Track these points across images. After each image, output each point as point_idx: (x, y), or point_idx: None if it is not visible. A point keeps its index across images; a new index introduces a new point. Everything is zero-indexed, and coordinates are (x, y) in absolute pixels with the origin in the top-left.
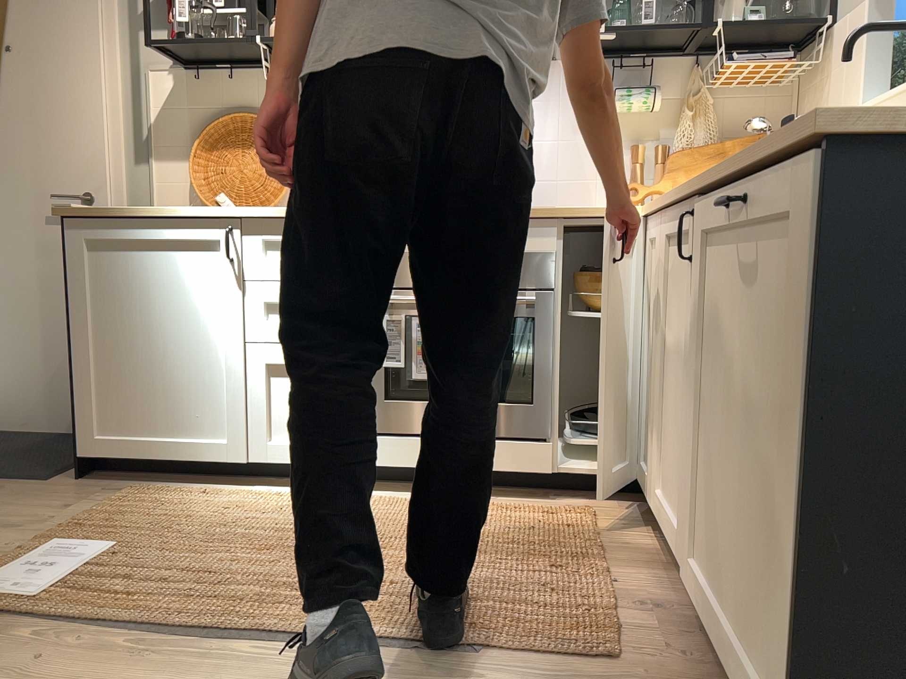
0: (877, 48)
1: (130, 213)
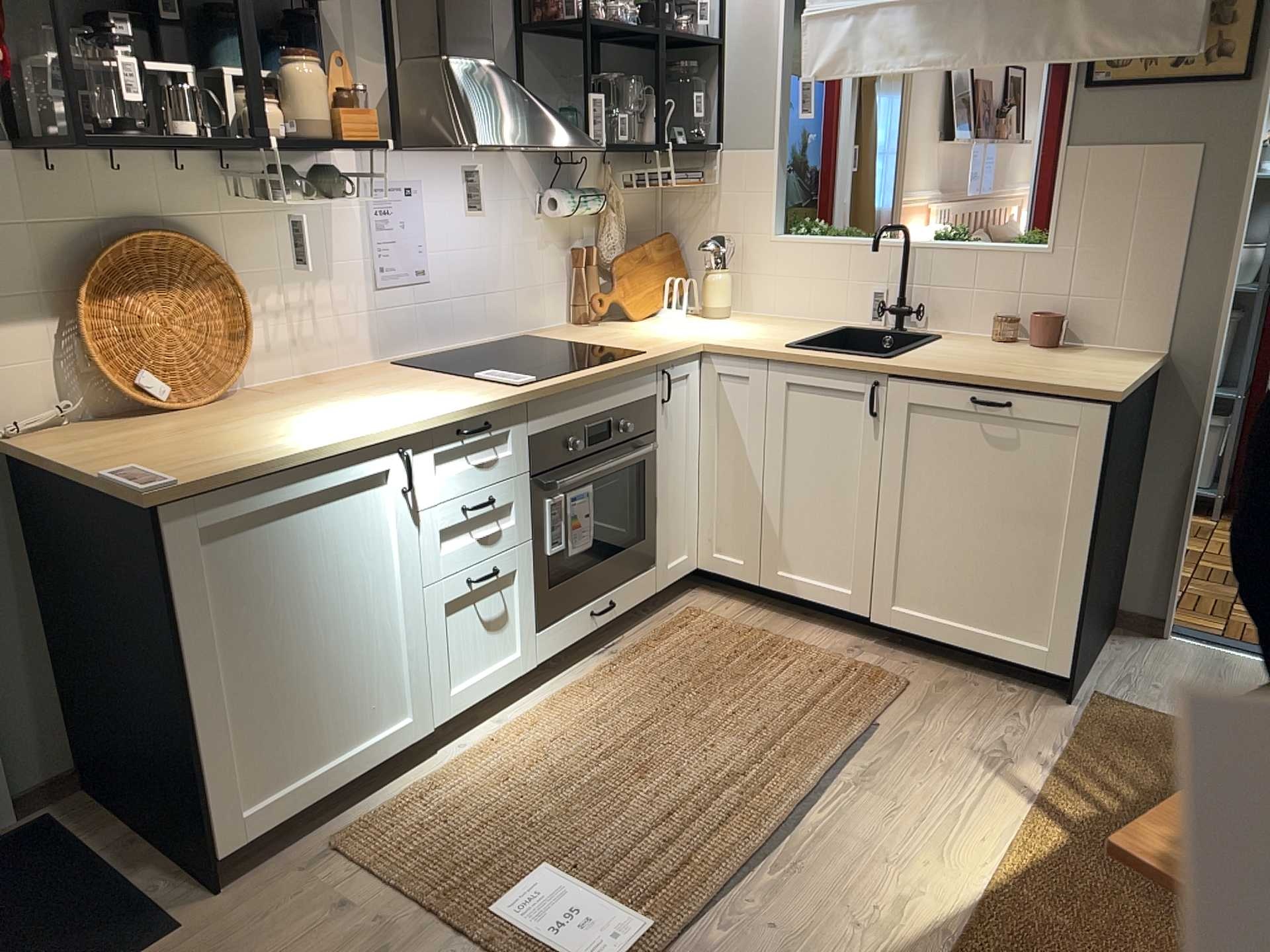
0: (782, 189)
1: (275, 467)
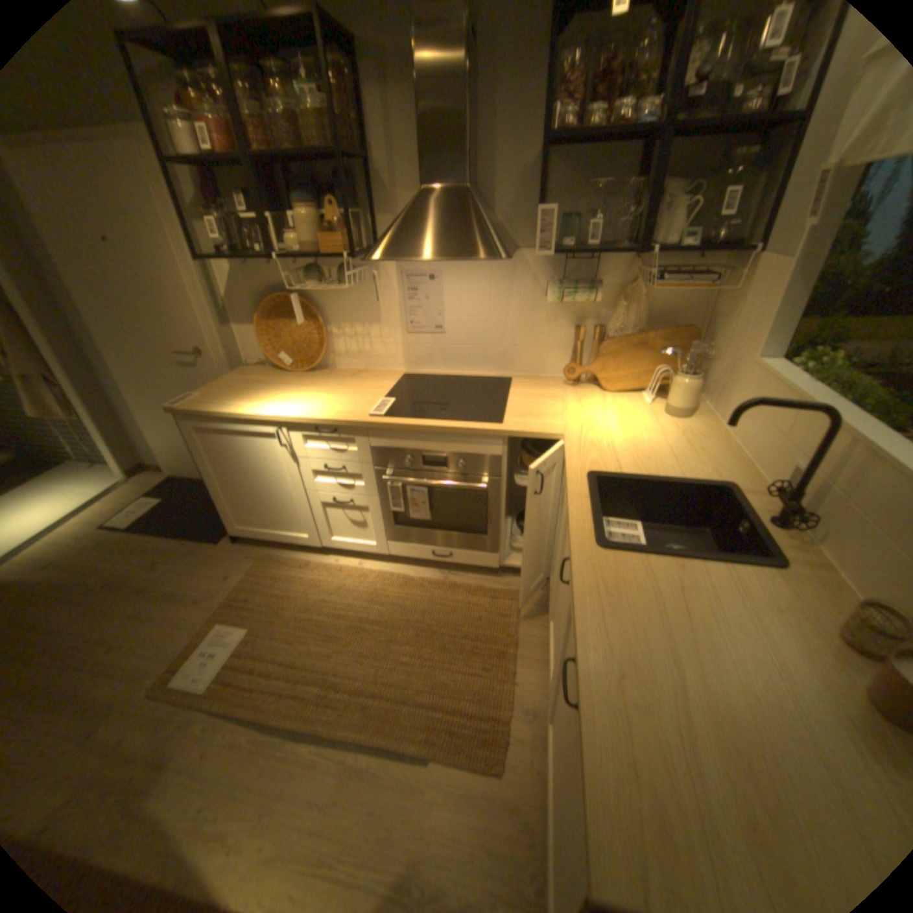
0: (791, 308)
1: (214, 414)
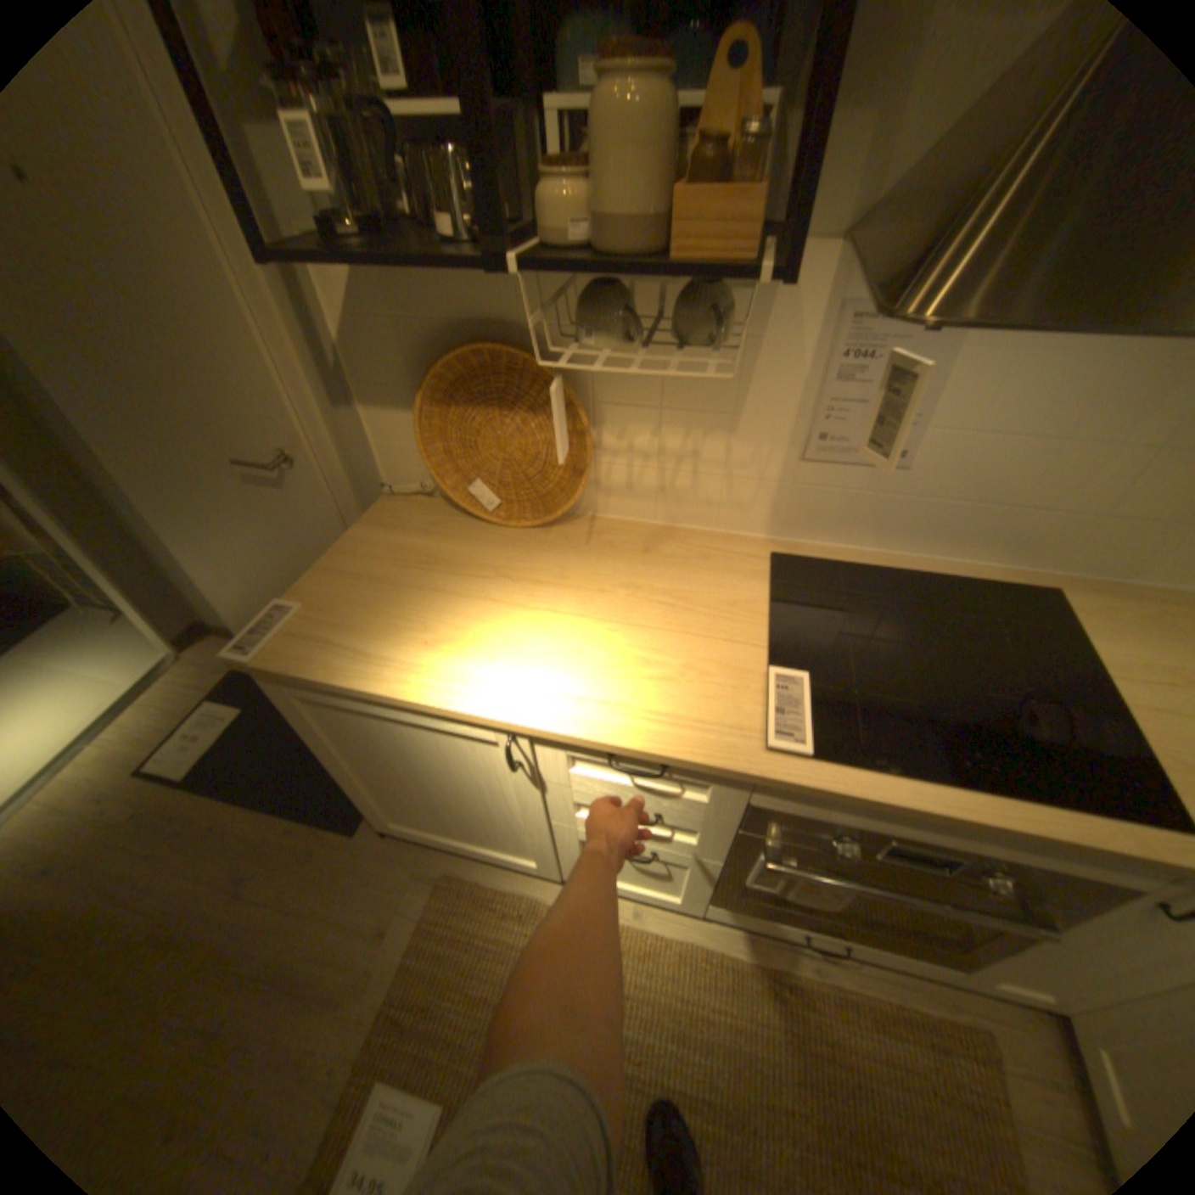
0: None
1: (345, 690)
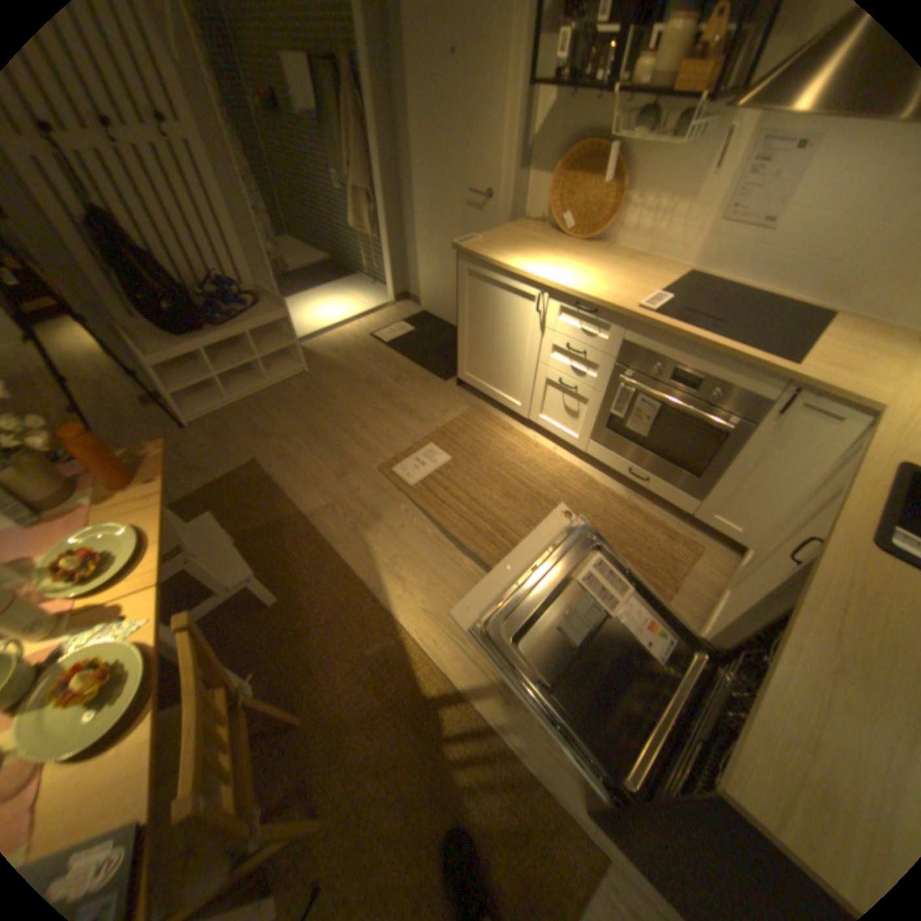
0: None
1: (490, 262)
